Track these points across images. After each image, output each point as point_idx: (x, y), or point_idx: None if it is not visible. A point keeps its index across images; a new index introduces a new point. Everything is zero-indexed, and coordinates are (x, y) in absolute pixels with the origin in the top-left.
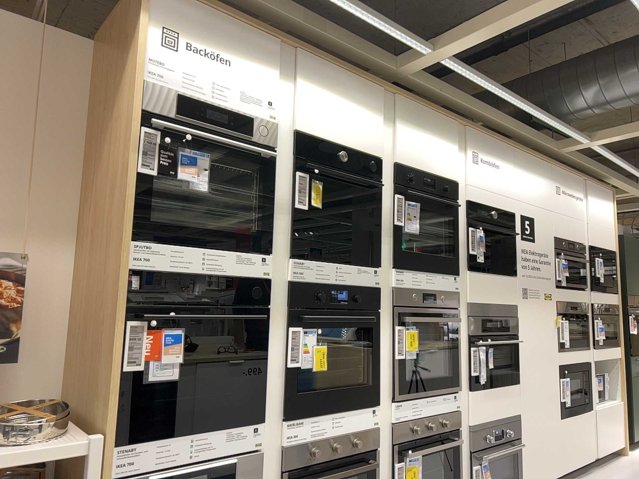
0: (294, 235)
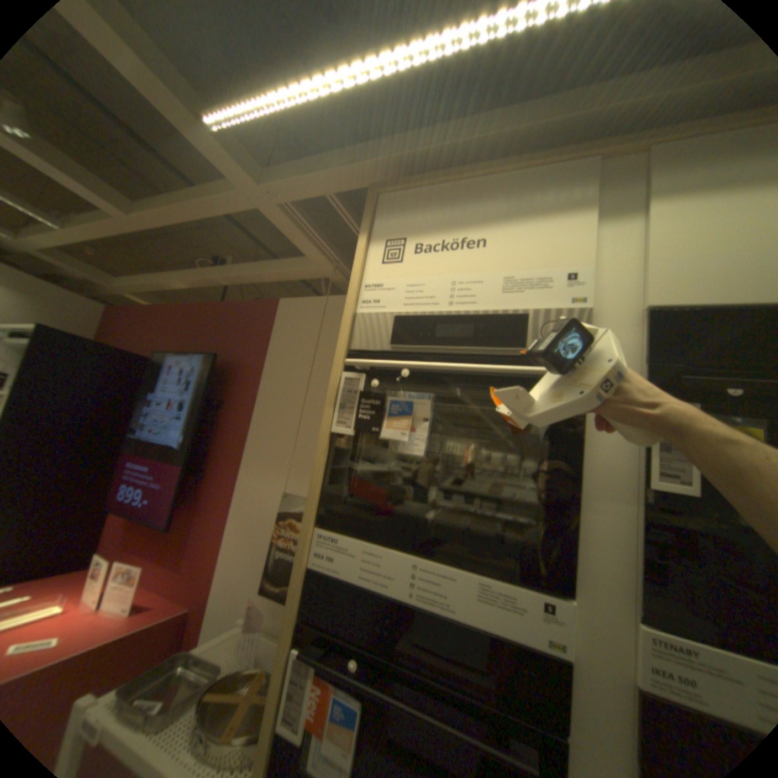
0: (655, 555)
